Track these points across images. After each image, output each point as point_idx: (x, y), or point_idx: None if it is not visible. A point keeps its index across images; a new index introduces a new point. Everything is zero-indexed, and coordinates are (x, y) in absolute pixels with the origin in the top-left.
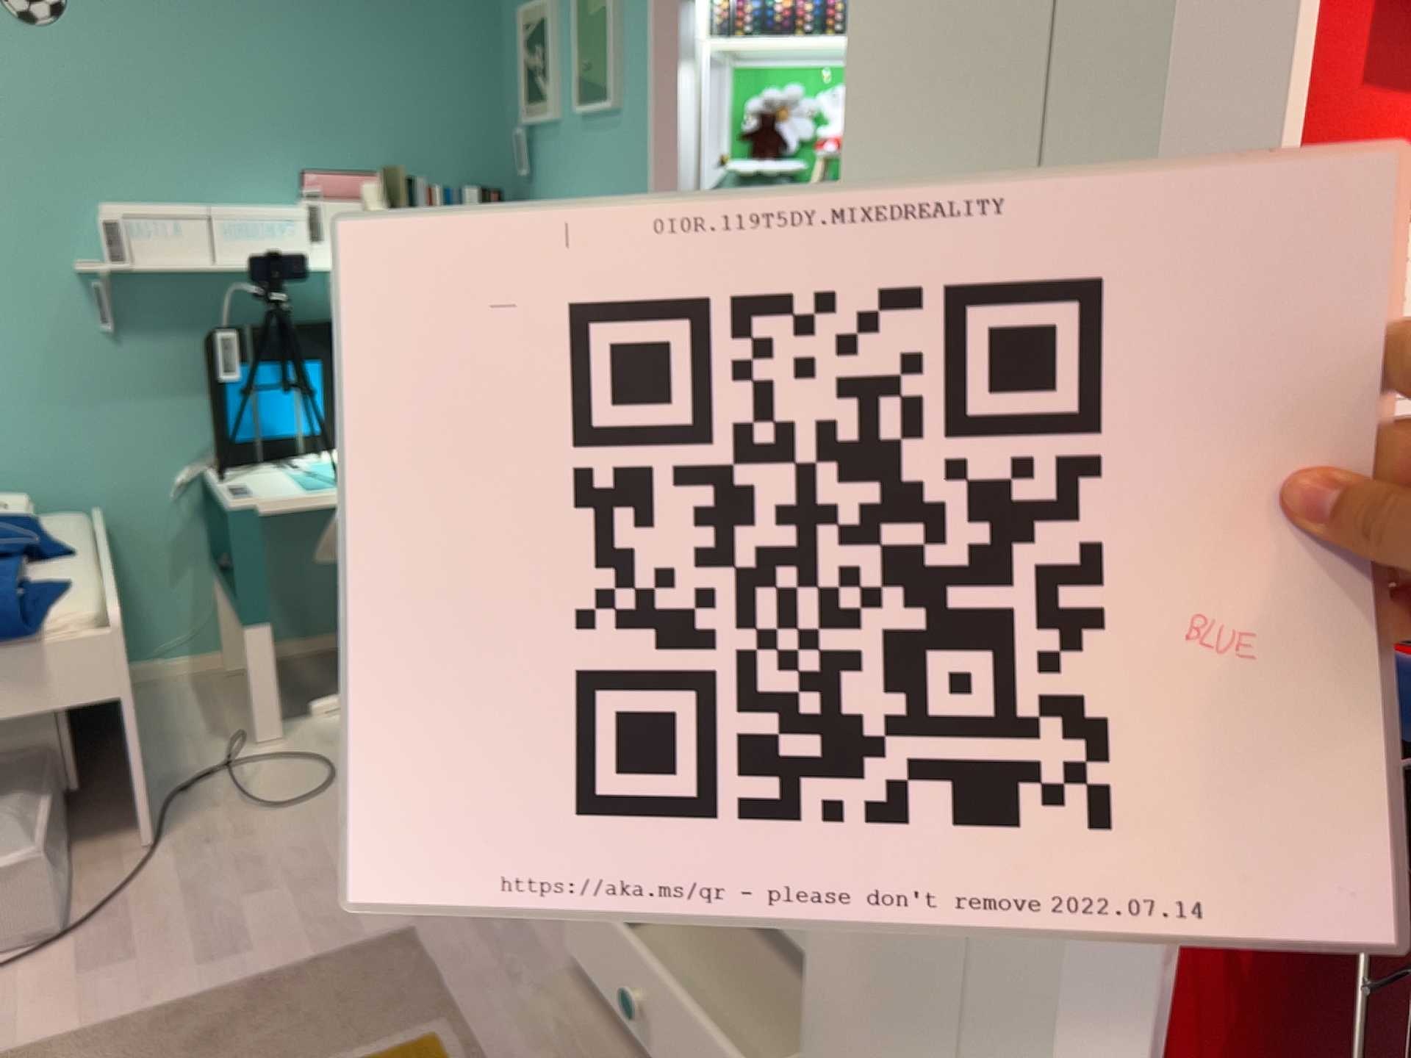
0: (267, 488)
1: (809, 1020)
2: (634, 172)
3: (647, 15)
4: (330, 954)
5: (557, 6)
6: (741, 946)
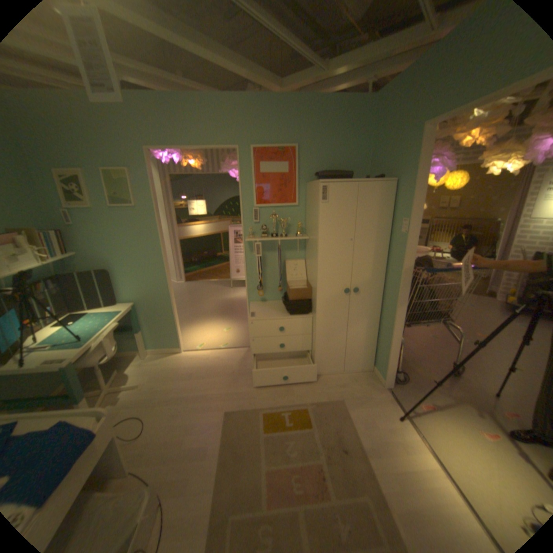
0: (55, 357)
1: (315, 354)
2: (146, 224)
3: (147, 183)
4: (221, 429)
5: (83, 172)
6: (281, 360)
